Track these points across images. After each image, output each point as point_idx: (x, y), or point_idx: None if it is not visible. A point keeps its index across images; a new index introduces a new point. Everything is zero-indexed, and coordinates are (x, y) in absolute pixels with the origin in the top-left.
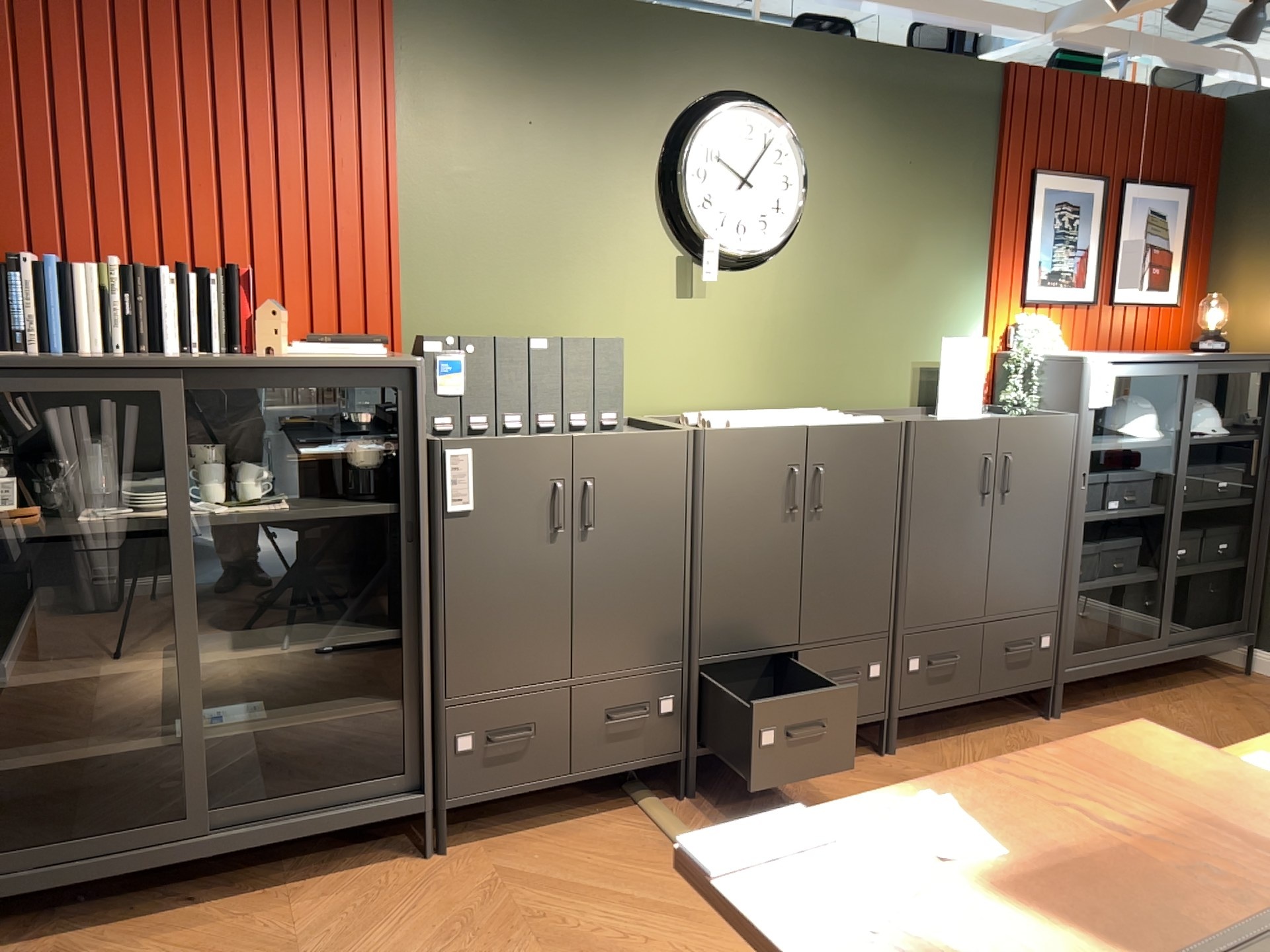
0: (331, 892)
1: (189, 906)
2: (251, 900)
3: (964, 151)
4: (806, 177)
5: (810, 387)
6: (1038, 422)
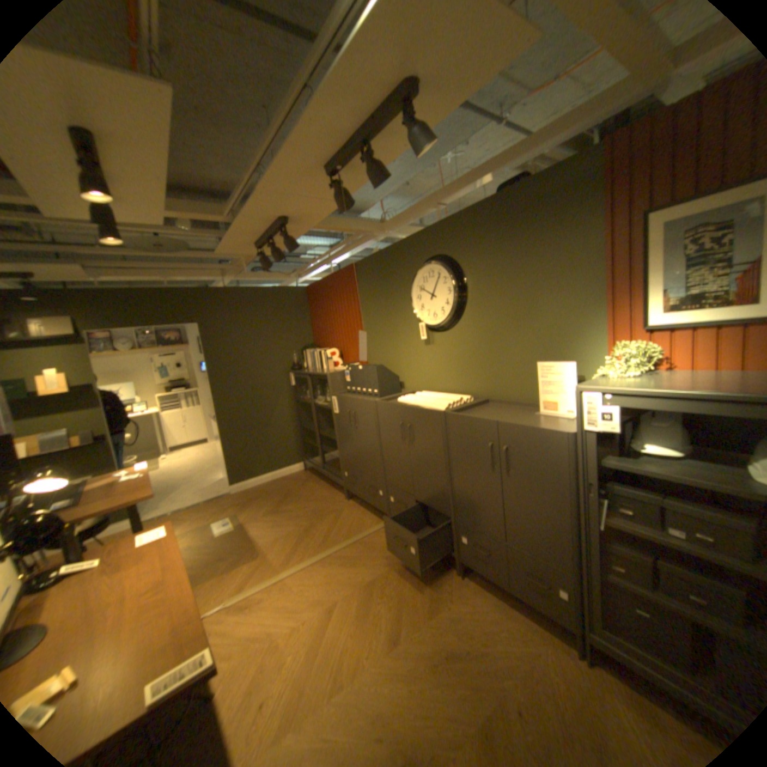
0: (330, 494)
1: (324, 483)
2: (327, 487)
3: (570, 226)
4: (459, 284)
5: (481, 385)
6: (528, 430)
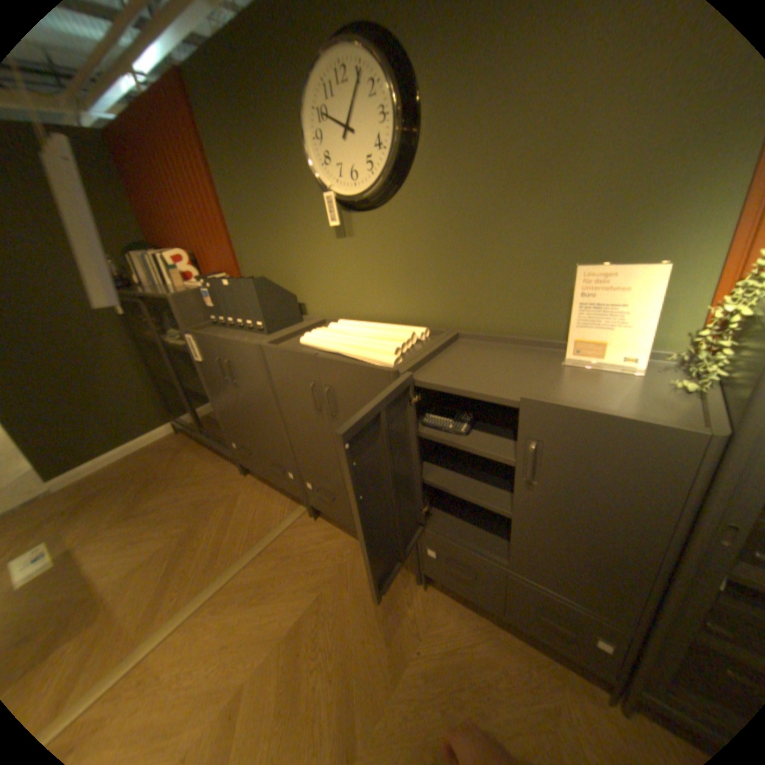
0: (217, 468)
1: (206, 450)
2: (210, 457)
3: None
4: (403, 94)
5: (441, 308)
6: (598, 420)
